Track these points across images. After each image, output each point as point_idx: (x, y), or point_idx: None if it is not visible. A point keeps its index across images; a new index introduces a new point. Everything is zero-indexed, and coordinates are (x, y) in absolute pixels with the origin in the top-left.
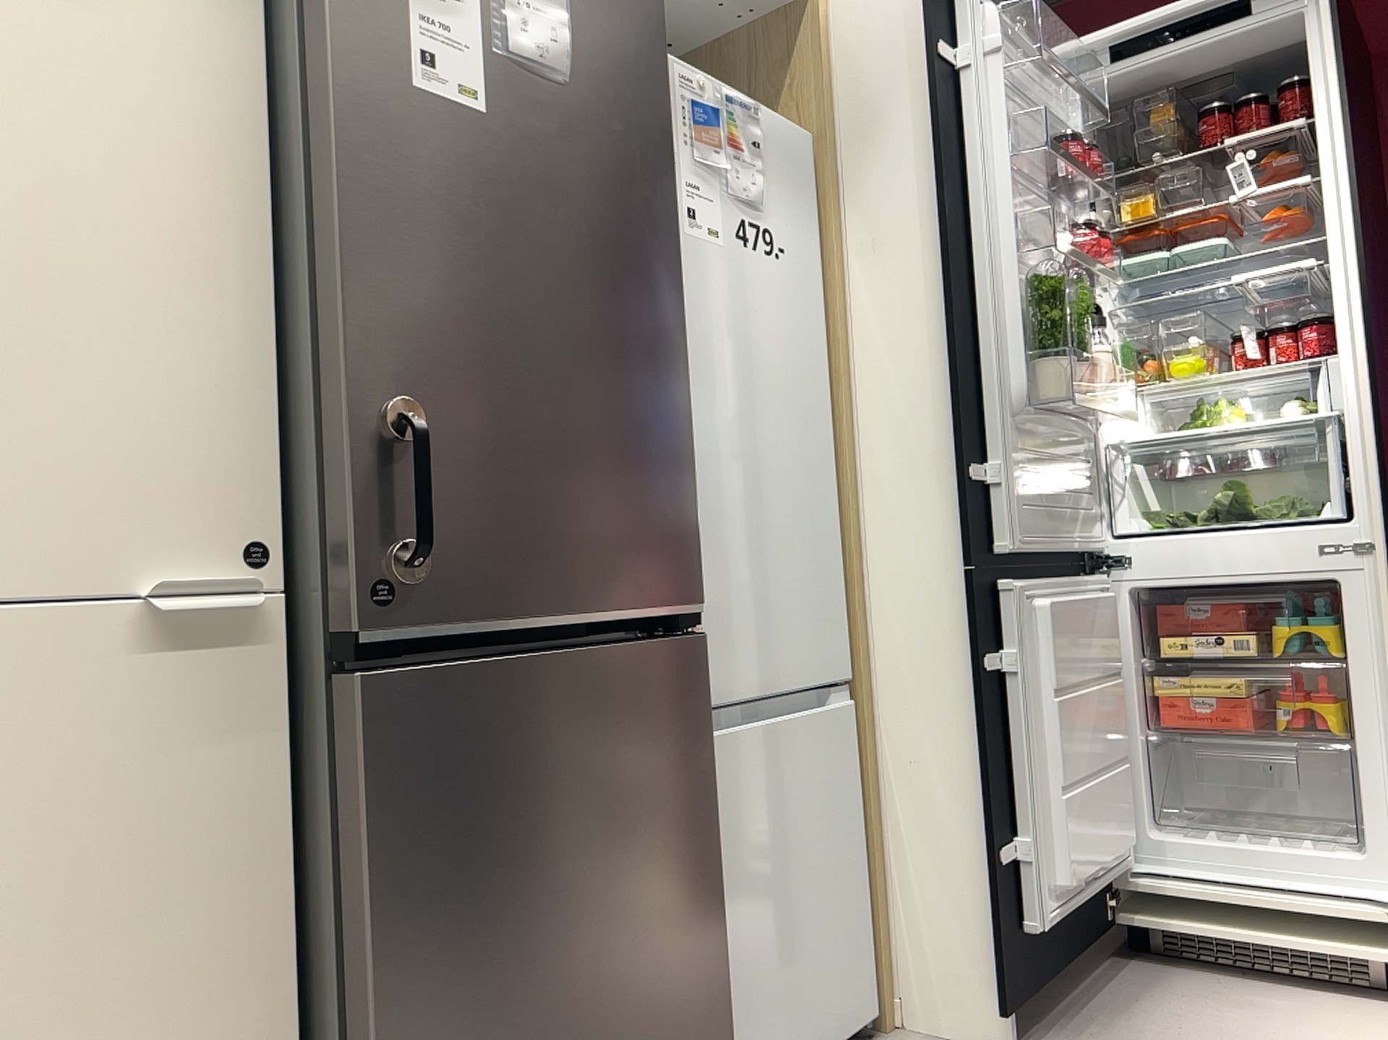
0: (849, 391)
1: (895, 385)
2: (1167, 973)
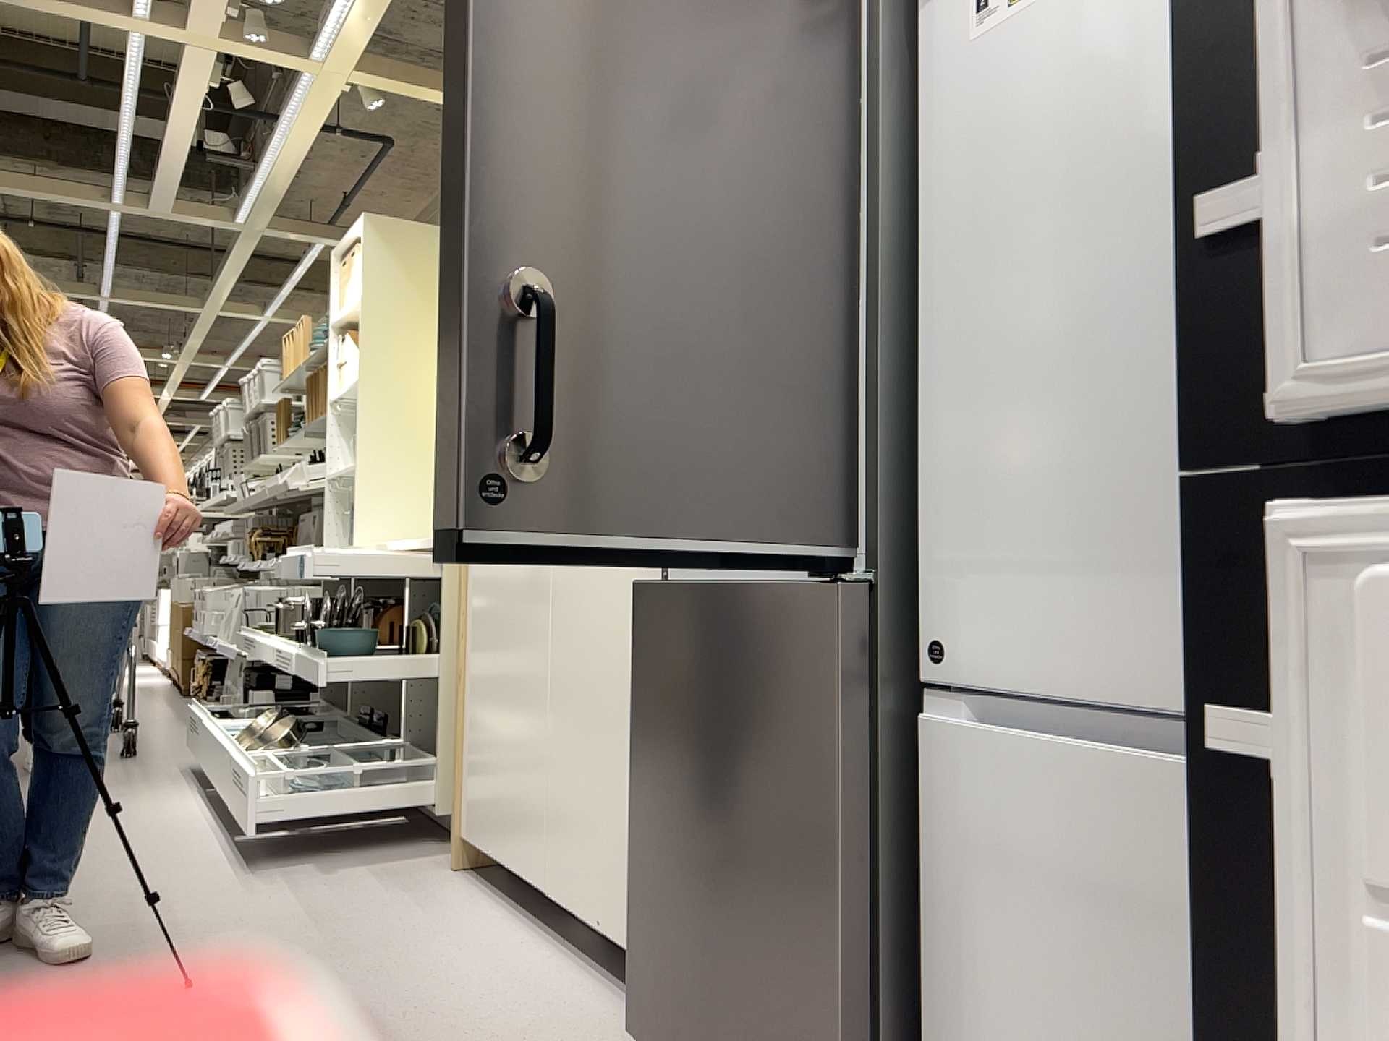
0: None
1: None
2: None
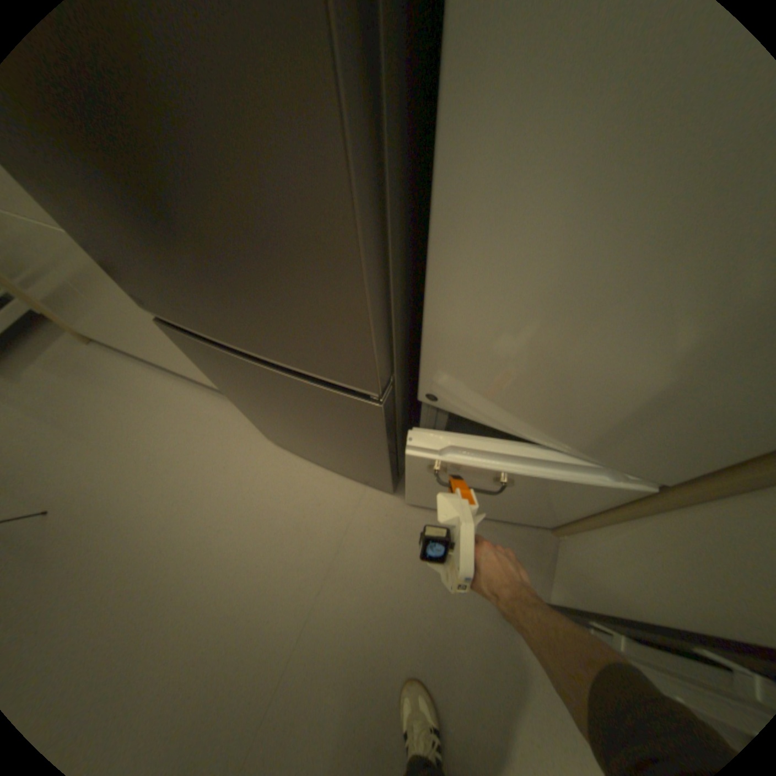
0: None
1: None
2: None
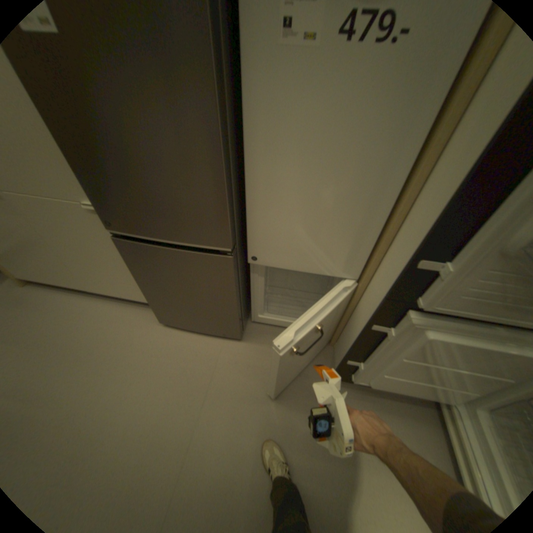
0: (432, 156)
1: (451, 170)
2: (429, 424)
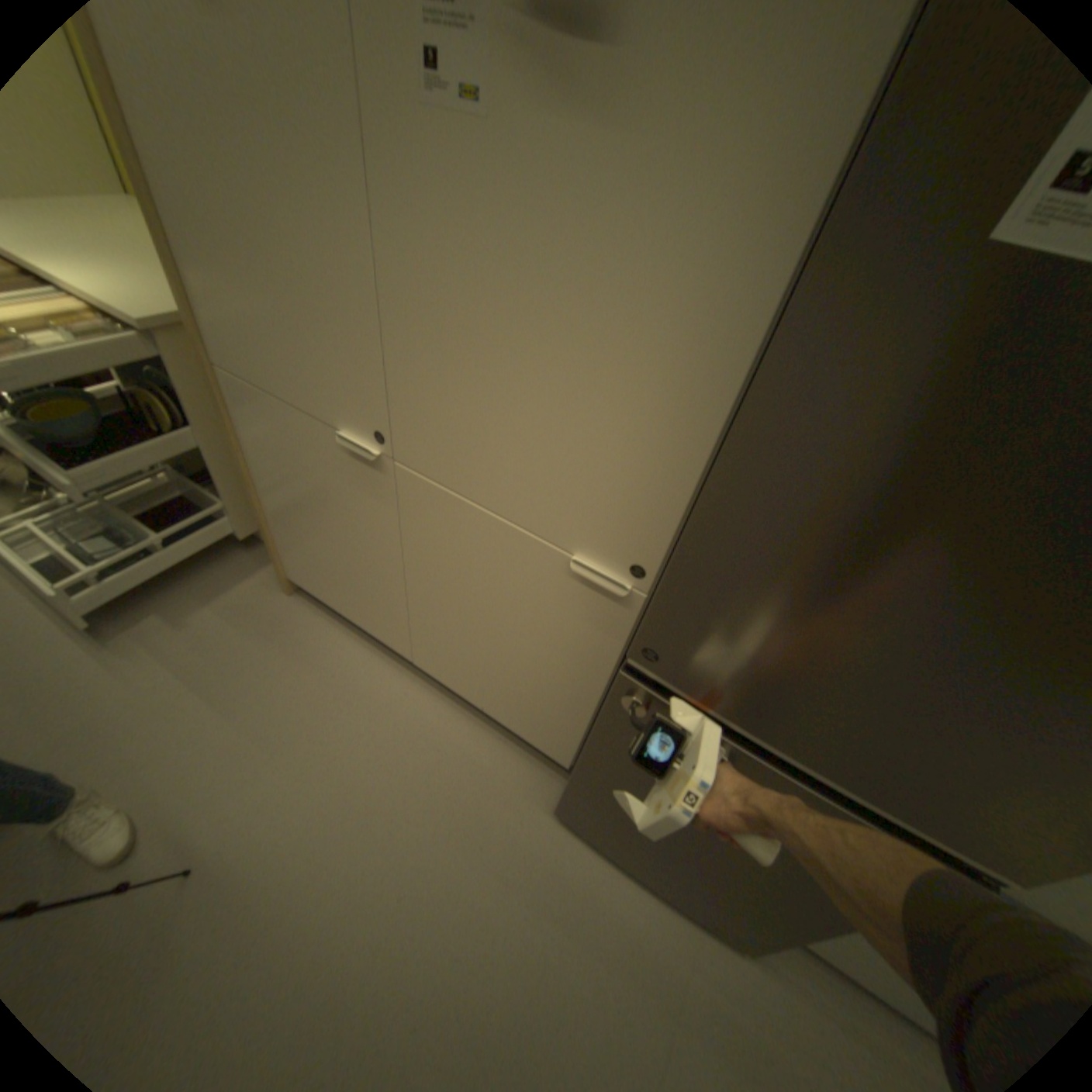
0: None
1: None
2: None
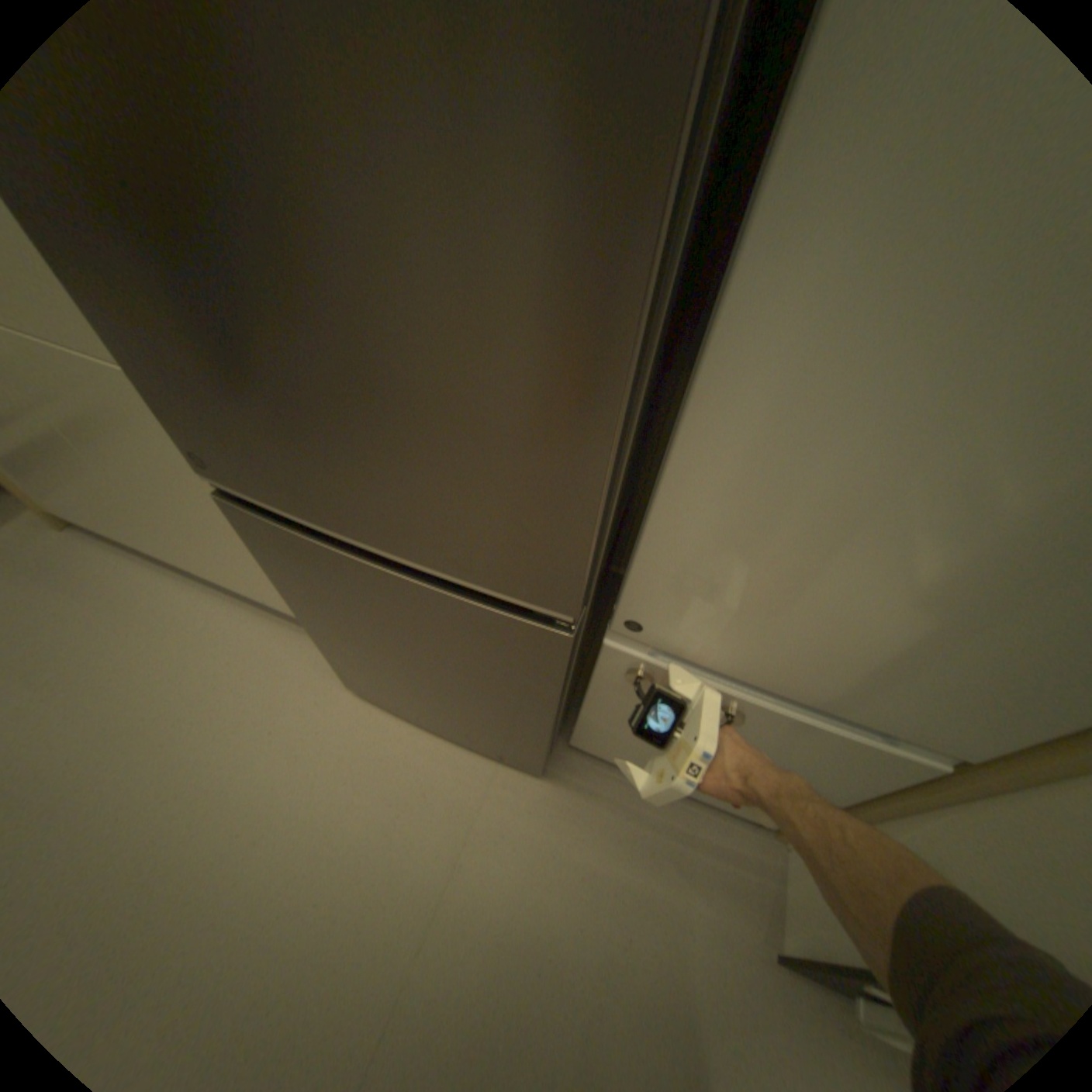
0: None
1: None
2: None
